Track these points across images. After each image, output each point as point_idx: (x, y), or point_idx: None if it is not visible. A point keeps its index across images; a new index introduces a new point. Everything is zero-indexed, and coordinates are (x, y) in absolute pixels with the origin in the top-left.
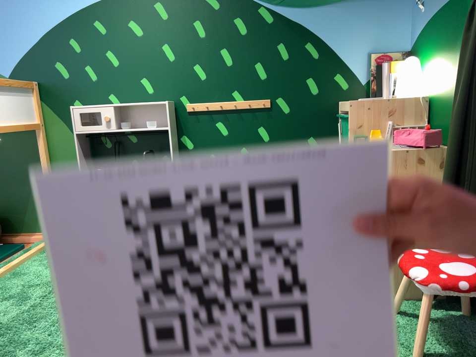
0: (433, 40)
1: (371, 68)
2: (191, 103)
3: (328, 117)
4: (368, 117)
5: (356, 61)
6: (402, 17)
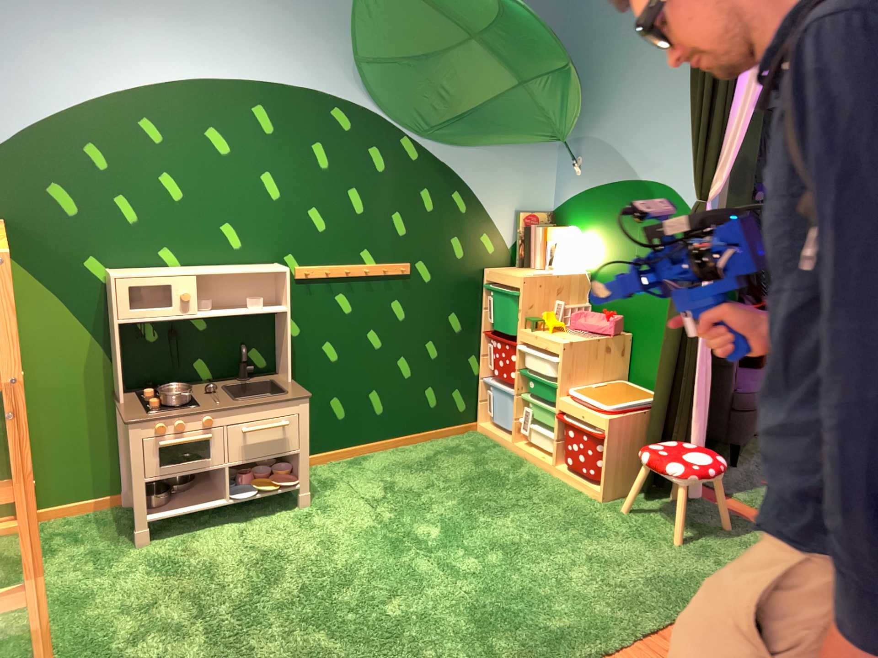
0: (593, 215)
1: (518, 230)
2: (305, 267)
3: (471, 287)
4: (537, 296)
5: (502, 220)
6: (546, 174)
